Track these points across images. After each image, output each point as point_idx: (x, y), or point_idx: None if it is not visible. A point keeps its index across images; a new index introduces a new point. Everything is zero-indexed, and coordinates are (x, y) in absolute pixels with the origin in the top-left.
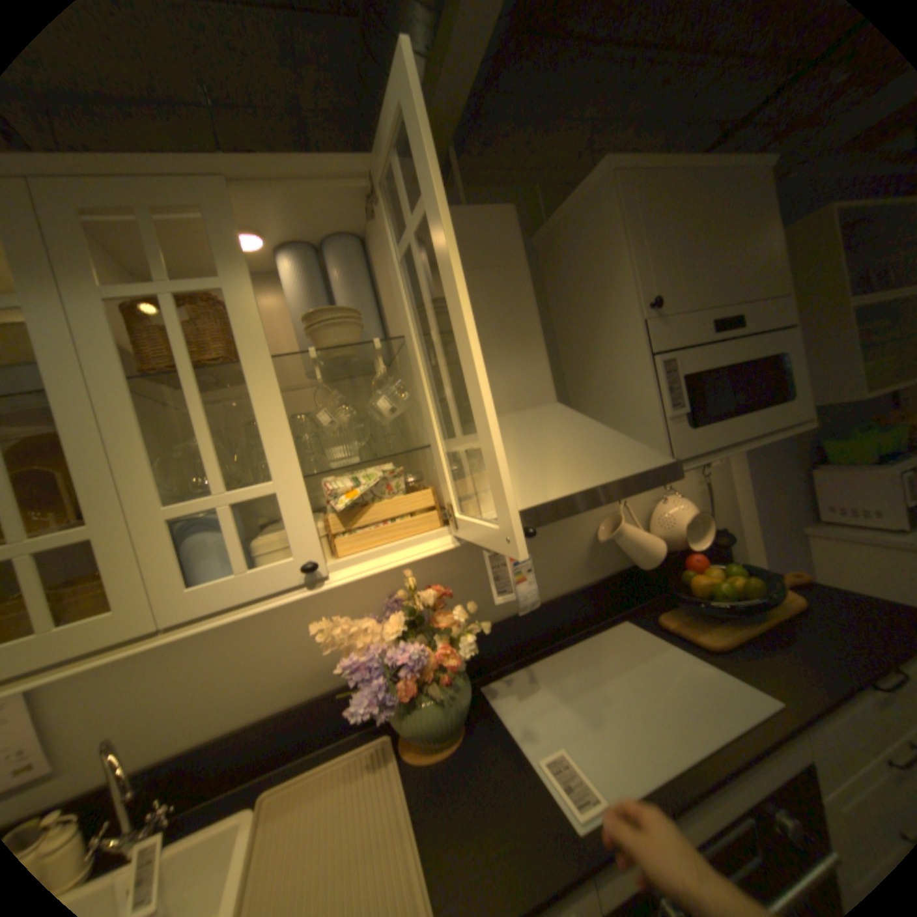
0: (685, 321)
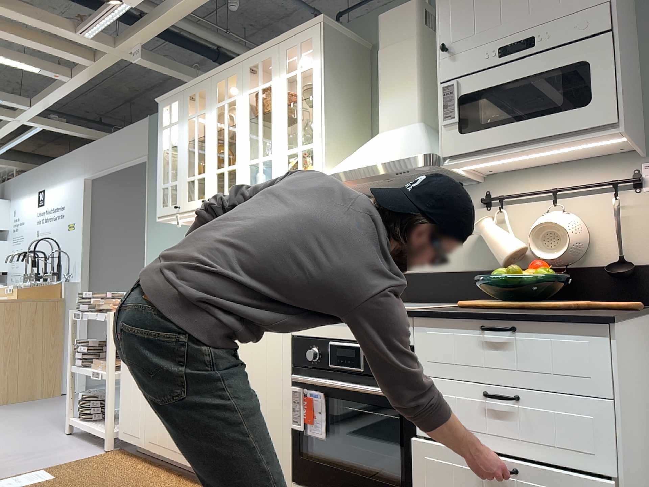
0: (468, 56)
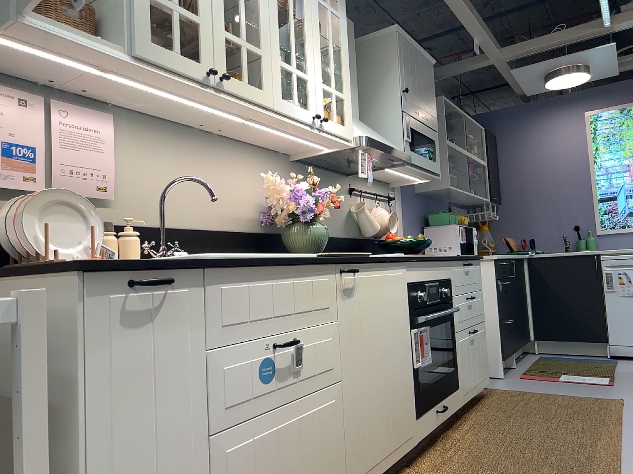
0: (411, 105)
